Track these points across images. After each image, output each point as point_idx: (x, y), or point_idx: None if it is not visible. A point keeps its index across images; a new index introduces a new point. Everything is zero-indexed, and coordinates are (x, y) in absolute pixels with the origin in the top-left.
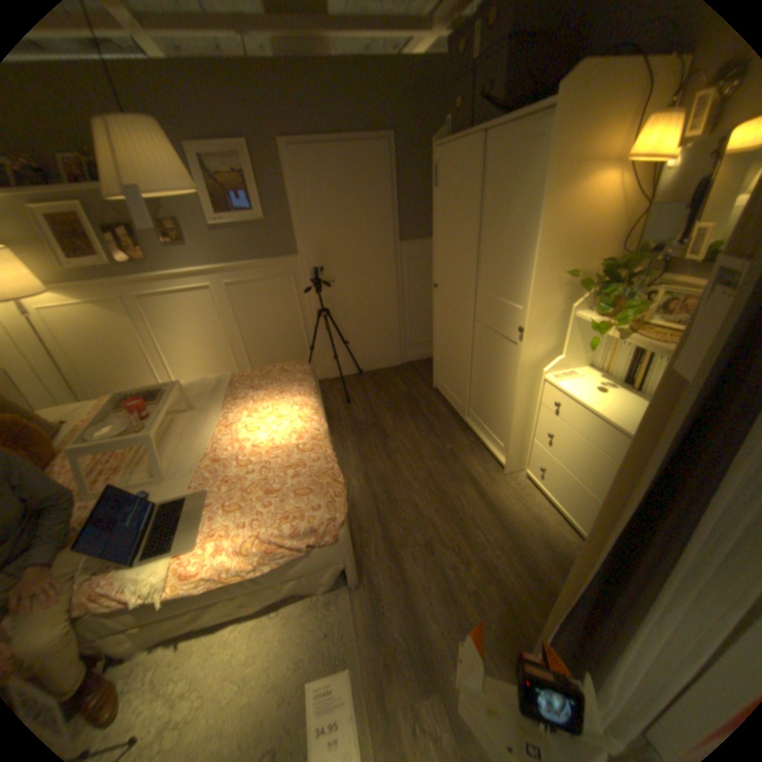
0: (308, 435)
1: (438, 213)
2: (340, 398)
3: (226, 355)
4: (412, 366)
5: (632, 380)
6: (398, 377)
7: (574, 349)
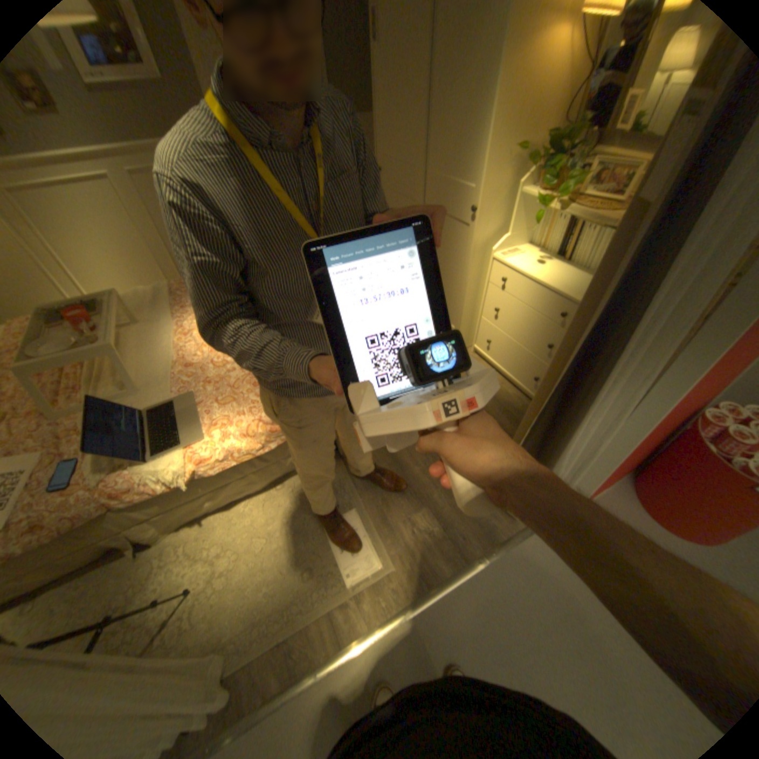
0: None
1: (378, 78)
2: None
3: (148, 265)
4: None
5: (563, 251)
6: None
7: (516, 228)
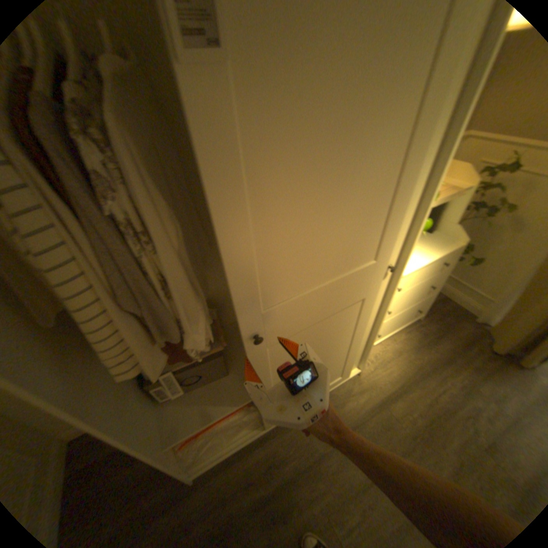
0: None
1: None
2: None
3: None
4: None
5: None
6: None
7: None
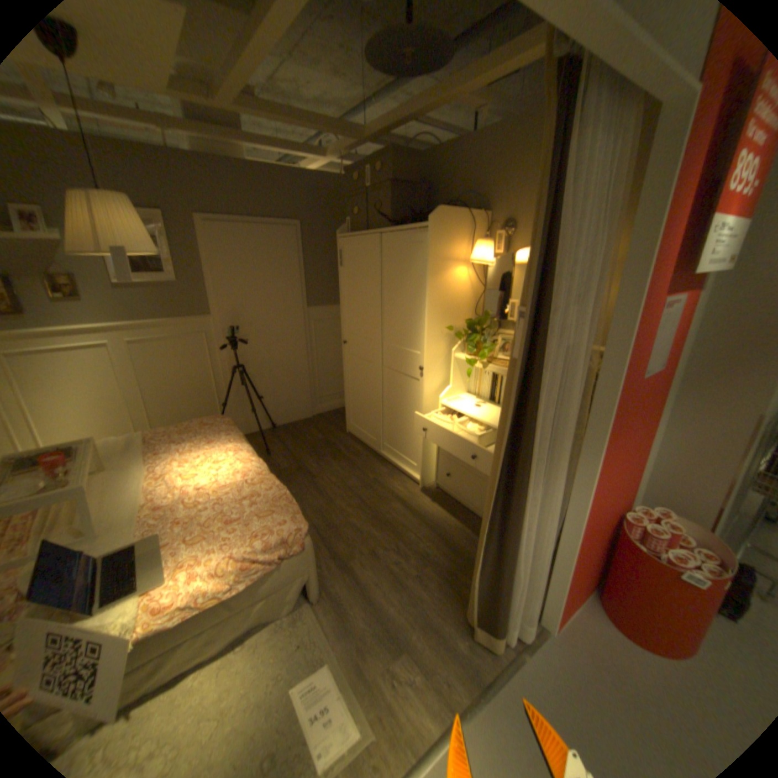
0: (253, 472)
1: (344, 286)
2: (258, 452)
3: (121, 419)
4: (324, 417)
5: (493, 398)
6: (312, 427)
7: (456, 382)
